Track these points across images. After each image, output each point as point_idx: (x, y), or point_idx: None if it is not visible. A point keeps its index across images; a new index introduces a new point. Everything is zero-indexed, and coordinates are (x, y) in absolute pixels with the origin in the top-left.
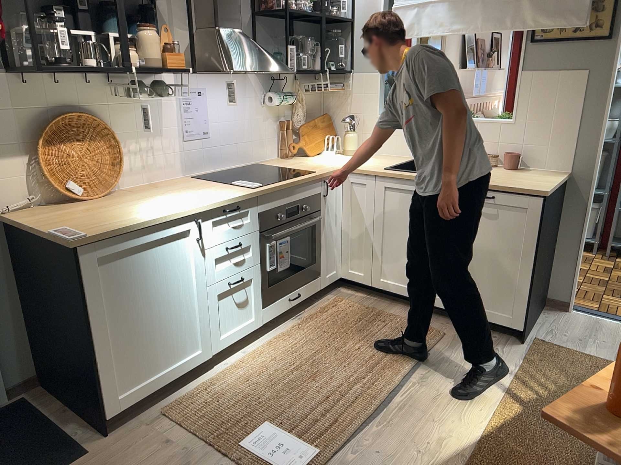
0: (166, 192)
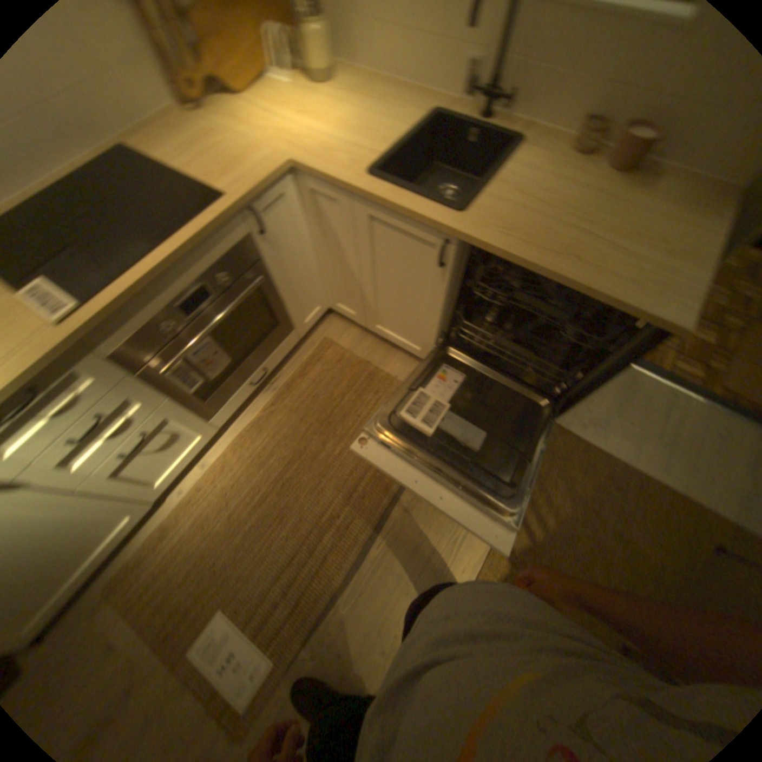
0: None
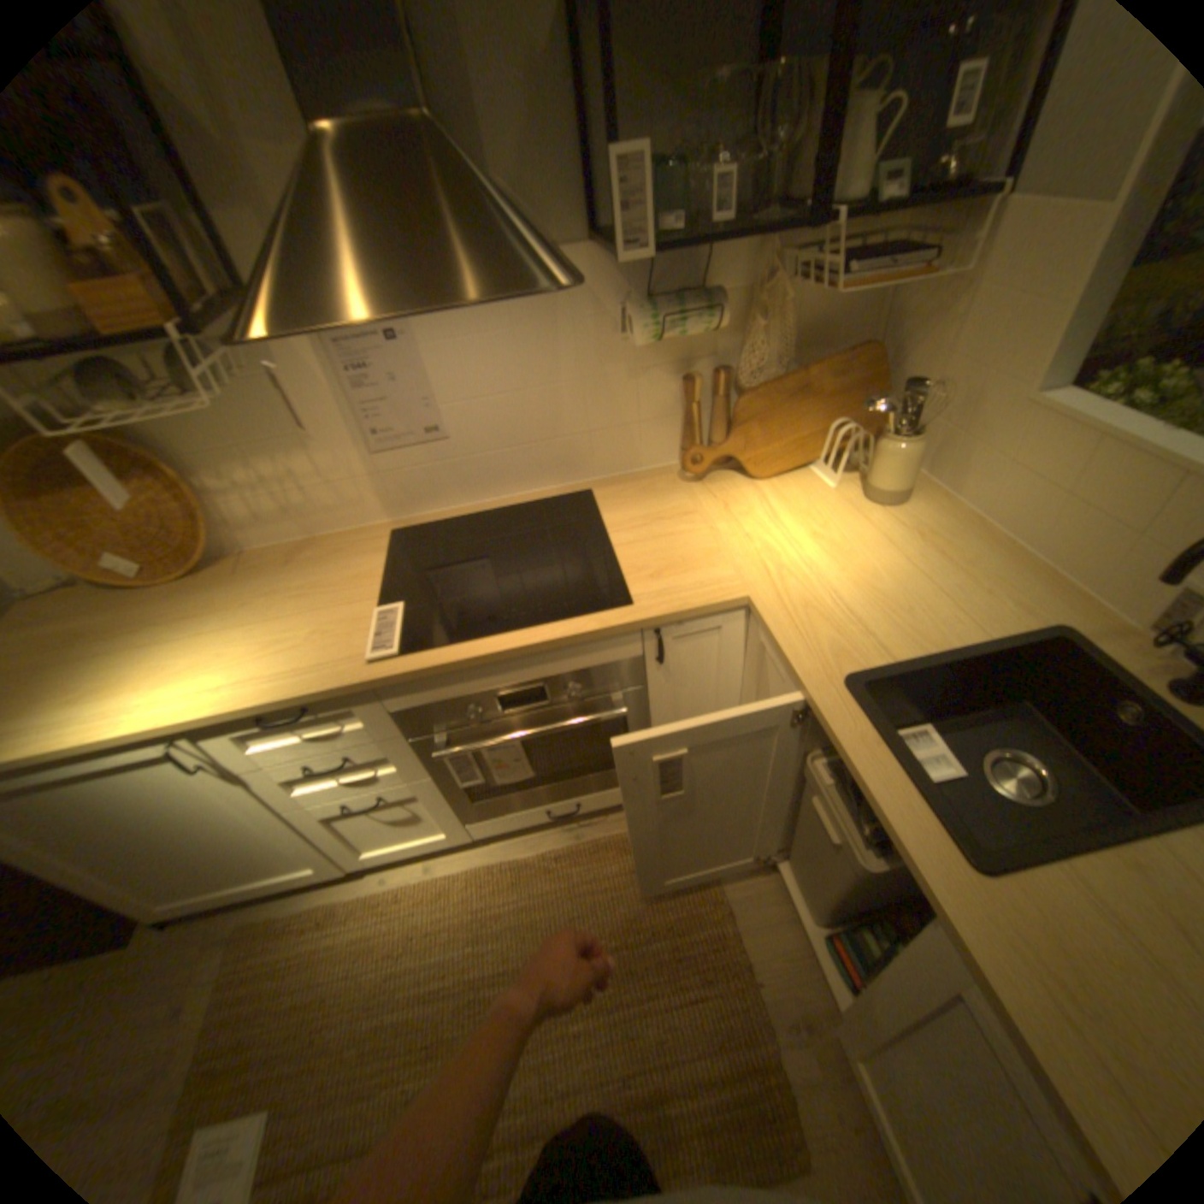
0: (263, 591)
